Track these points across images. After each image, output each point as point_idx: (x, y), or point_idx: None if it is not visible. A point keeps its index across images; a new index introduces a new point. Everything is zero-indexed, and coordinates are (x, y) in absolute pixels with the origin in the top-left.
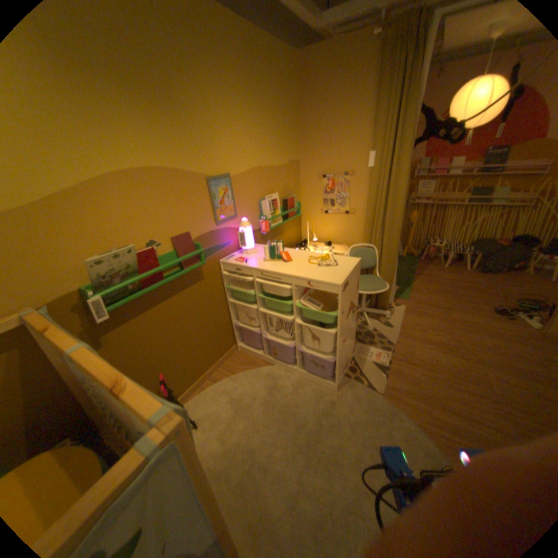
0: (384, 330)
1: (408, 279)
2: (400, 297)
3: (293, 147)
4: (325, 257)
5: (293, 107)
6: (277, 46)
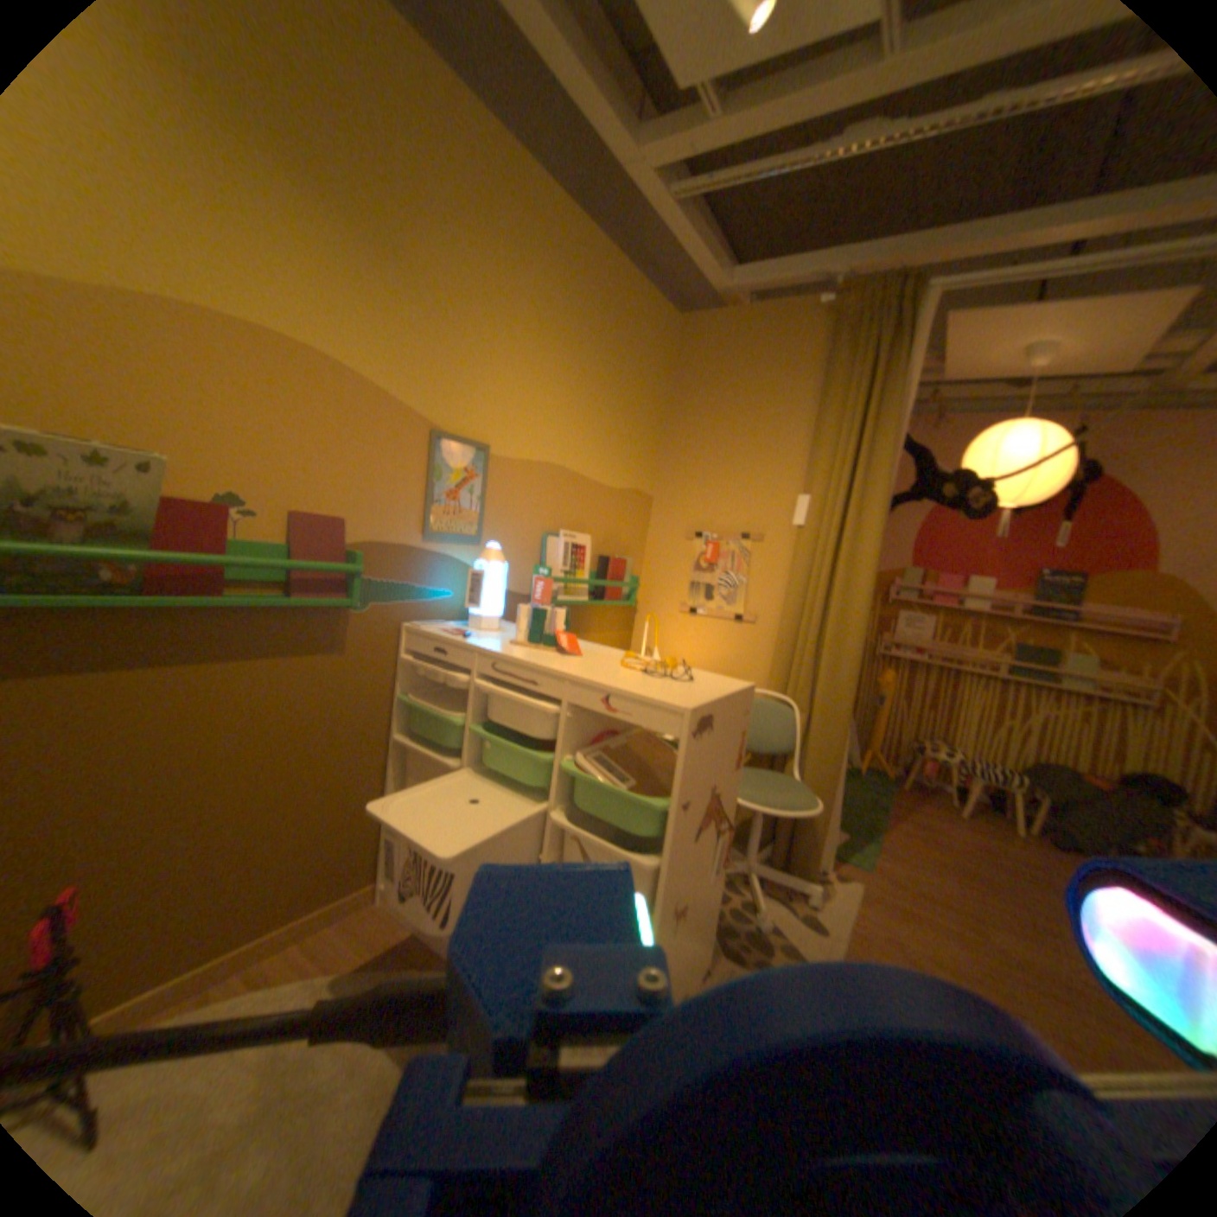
0: (805, 940)
1: (873, 826)
2: (853, 863)
3: (645, 467)
4: (669, 668)
5: (659, 399)
6: (647, 291)
